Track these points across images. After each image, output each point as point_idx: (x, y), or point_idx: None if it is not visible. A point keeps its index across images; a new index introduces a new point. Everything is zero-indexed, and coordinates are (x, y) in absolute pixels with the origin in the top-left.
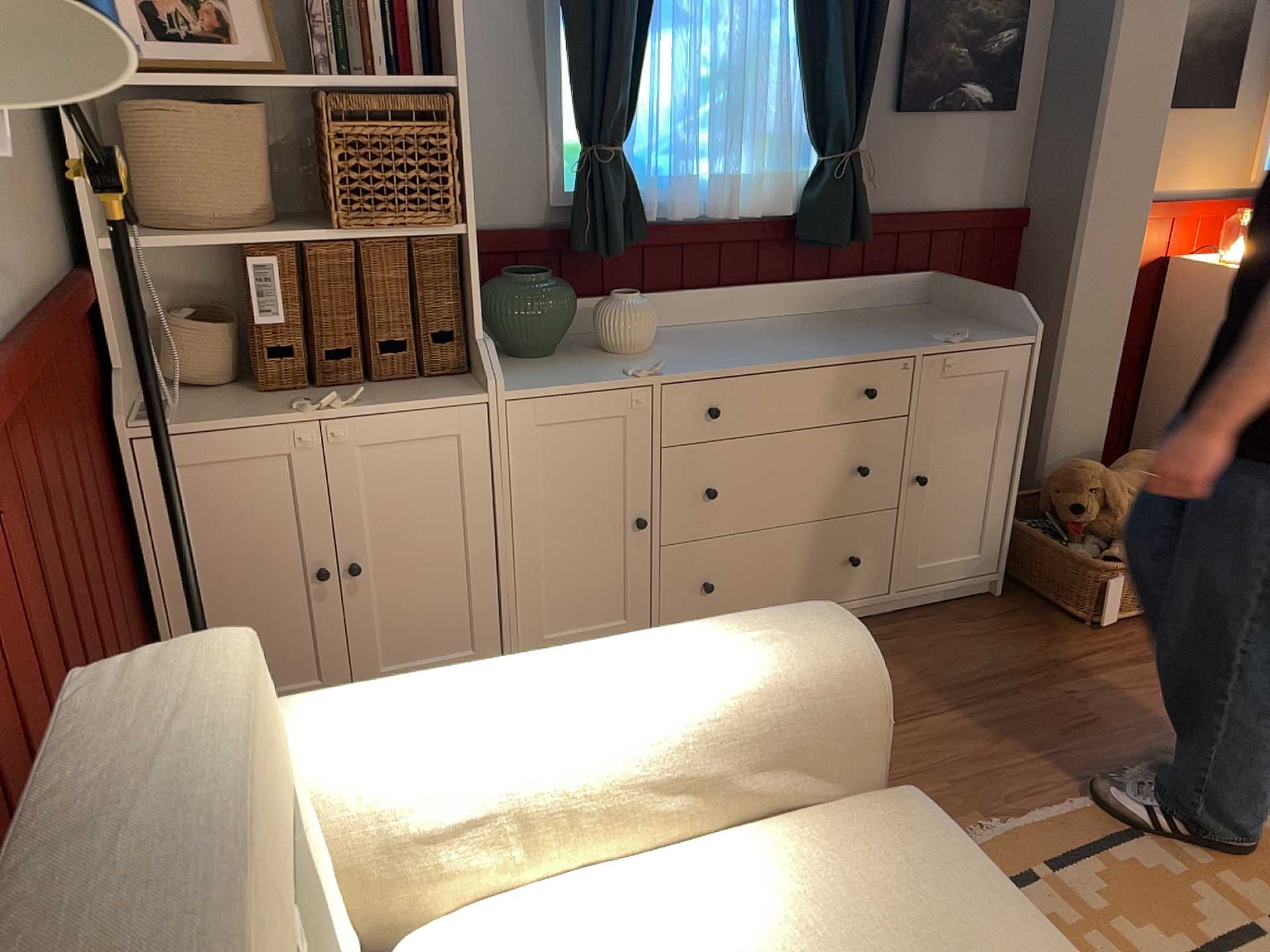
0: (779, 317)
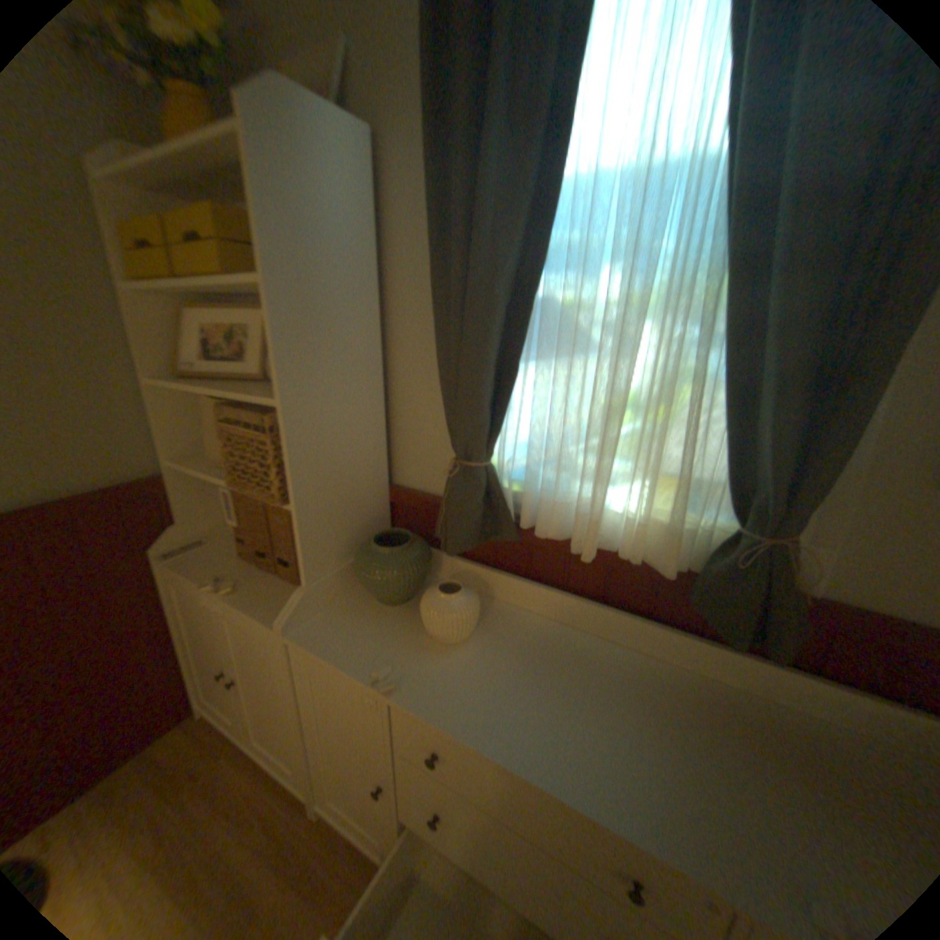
0: (665, 663)
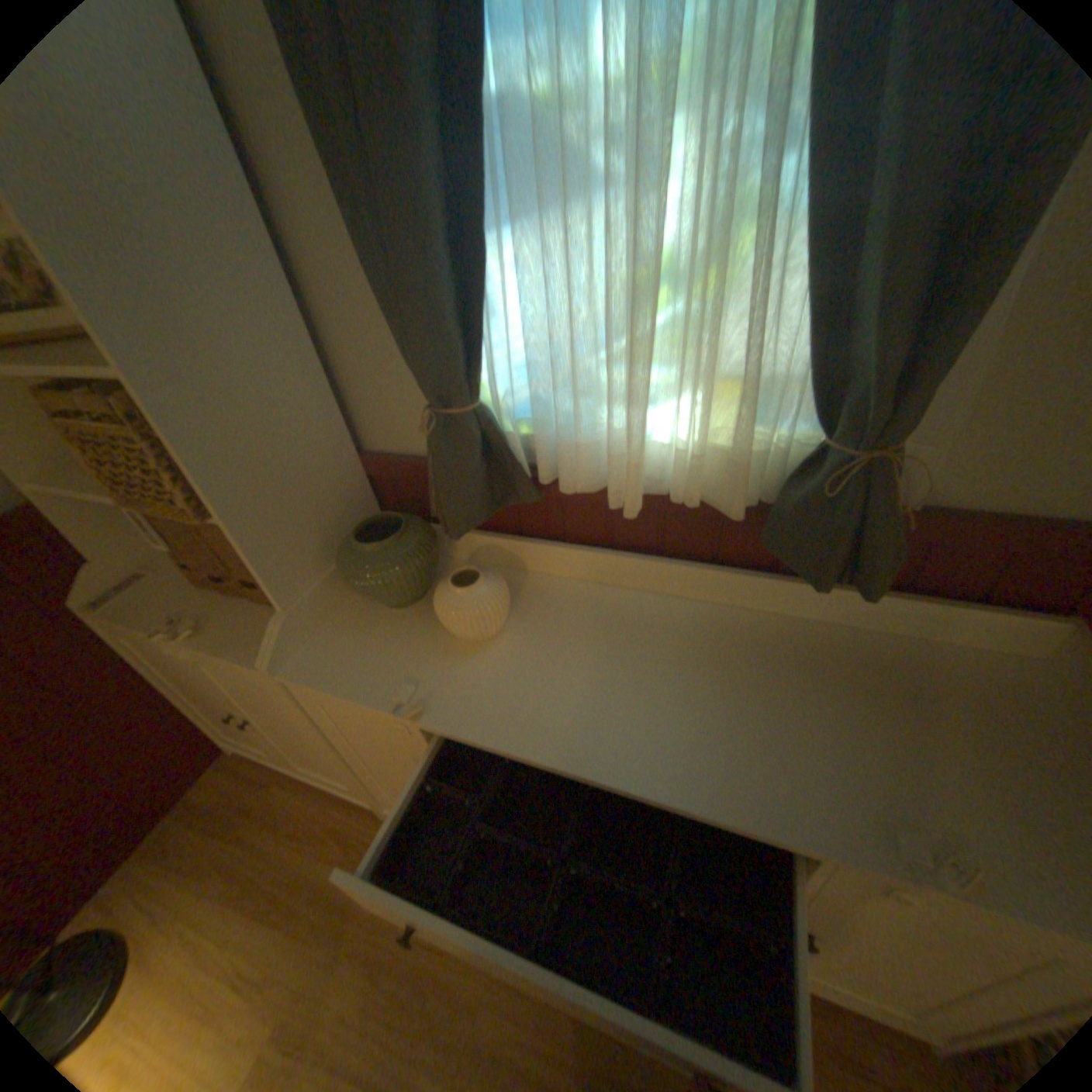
0: (735, 609)
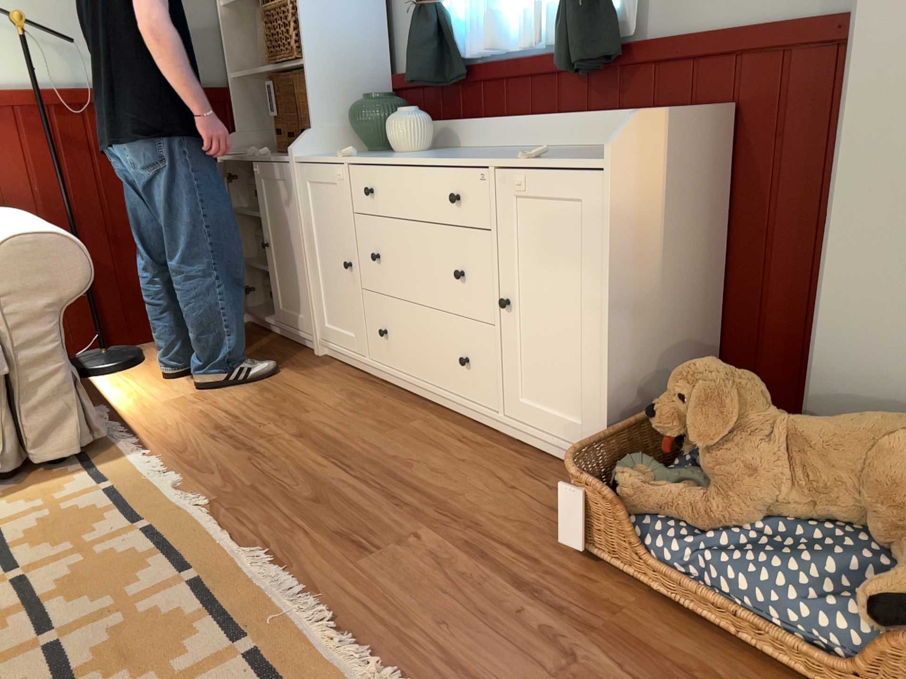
0: (559, 146)
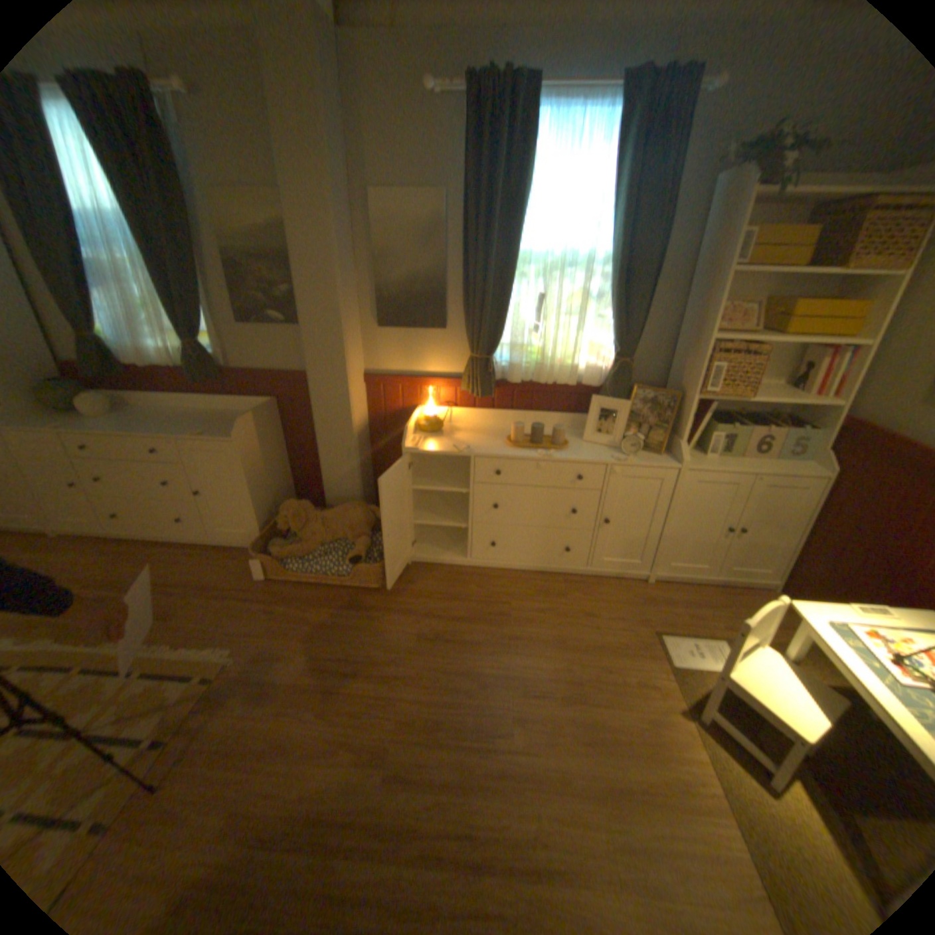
0: (197, 411)
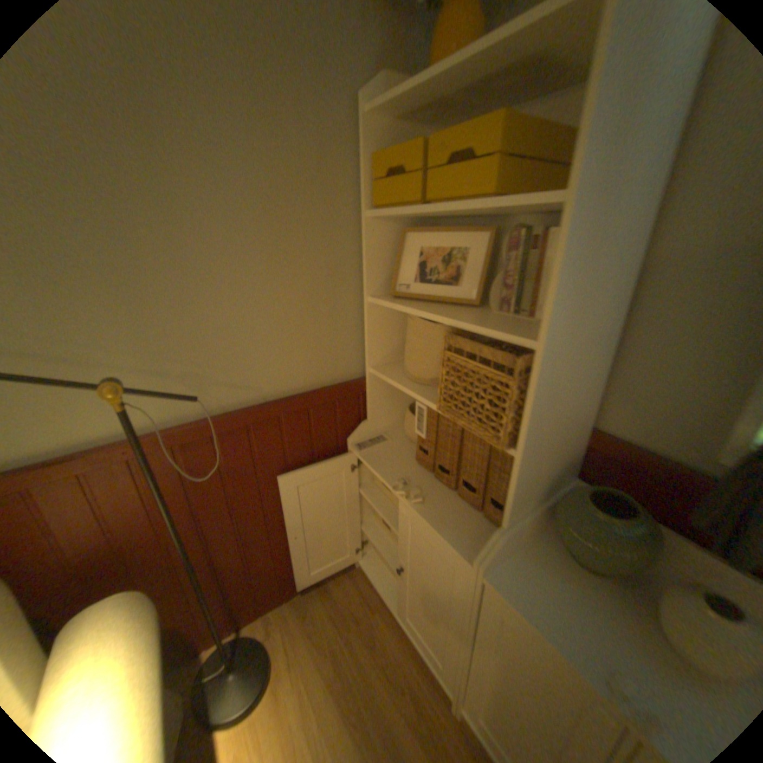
0: None
